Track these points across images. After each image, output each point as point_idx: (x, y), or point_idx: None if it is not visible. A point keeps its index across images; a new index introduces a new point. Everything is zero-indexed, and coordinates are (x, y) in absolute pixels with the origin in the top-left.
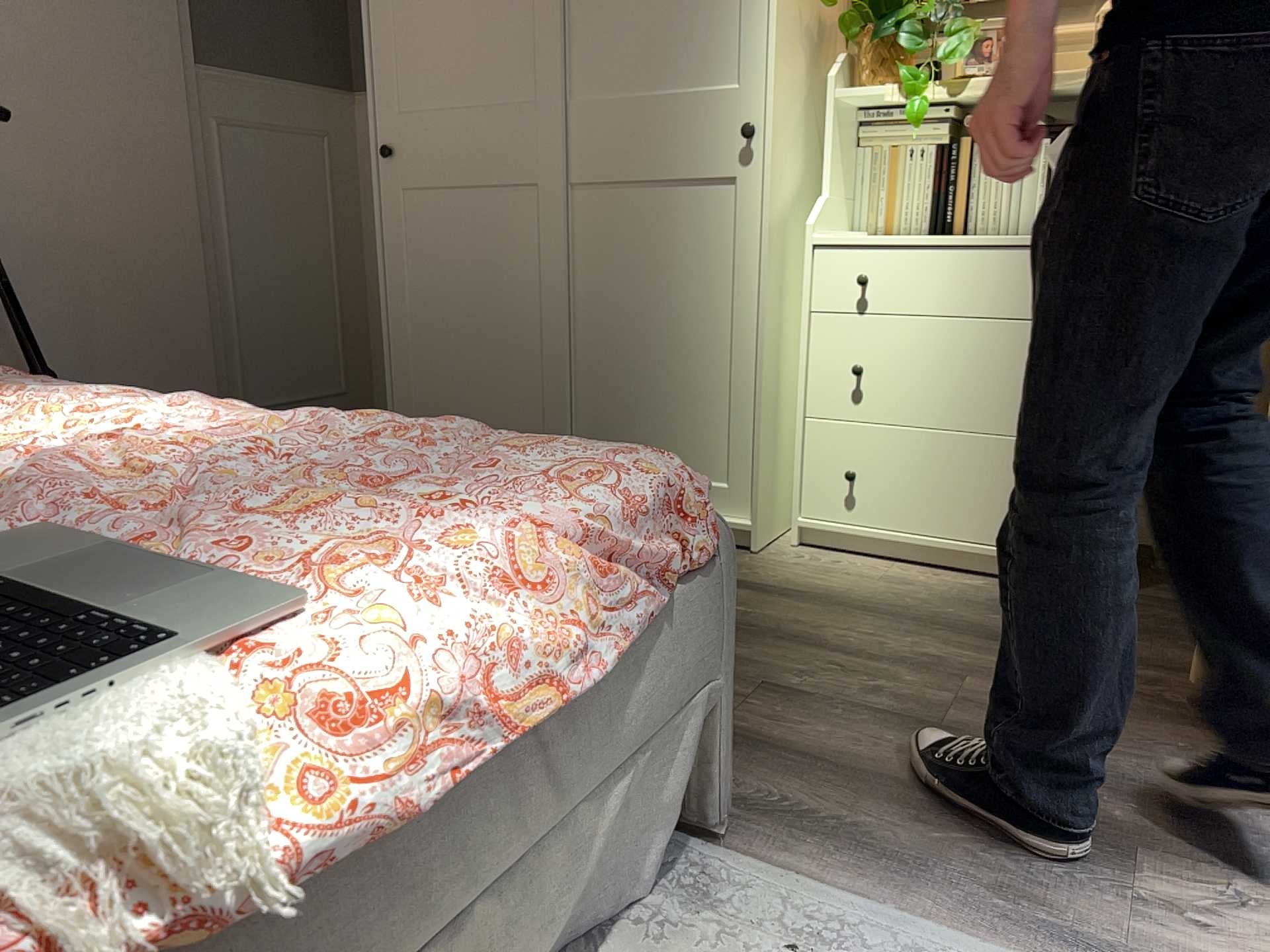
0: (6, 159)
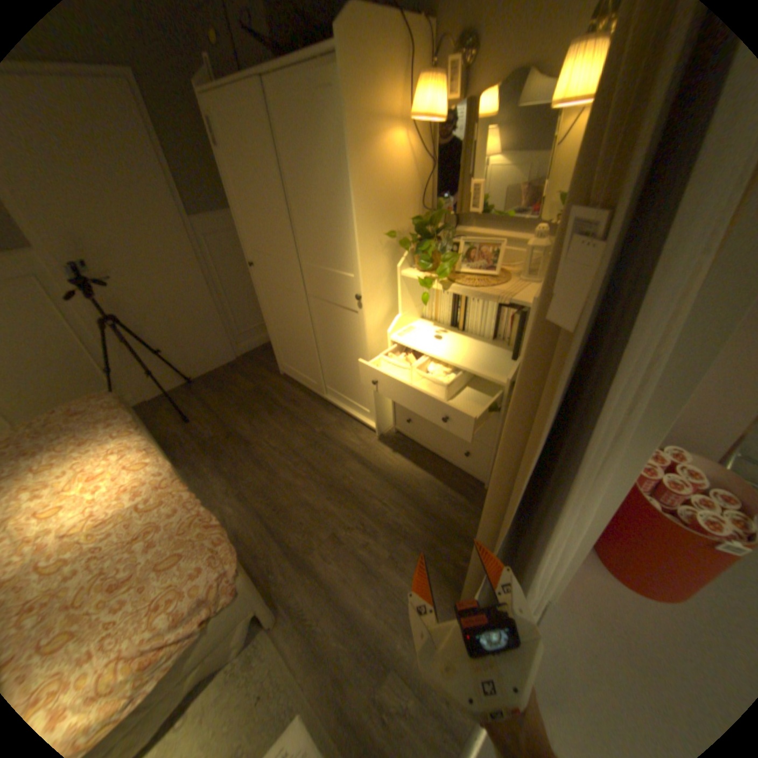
0: (122, 282)
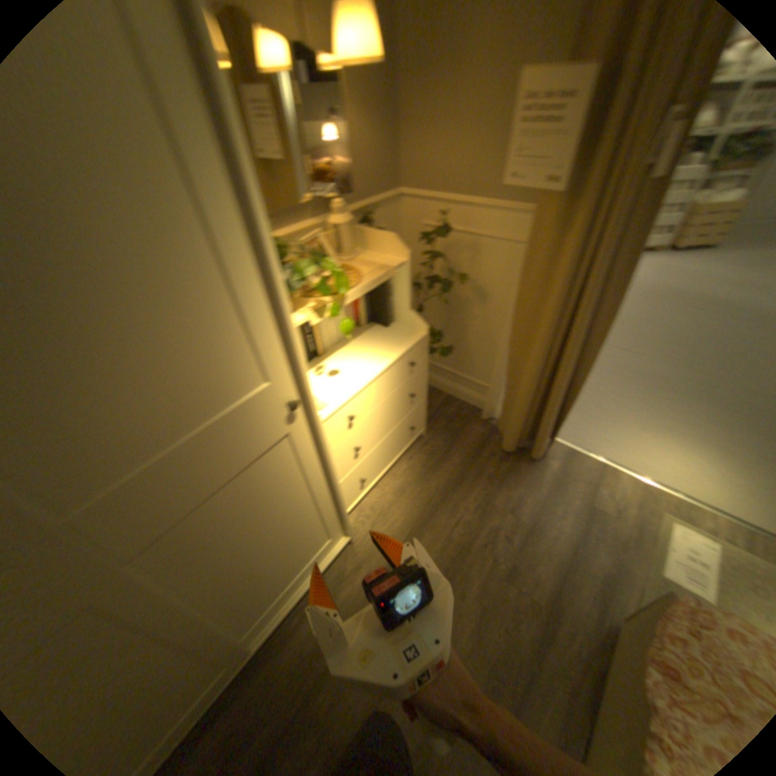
0: None
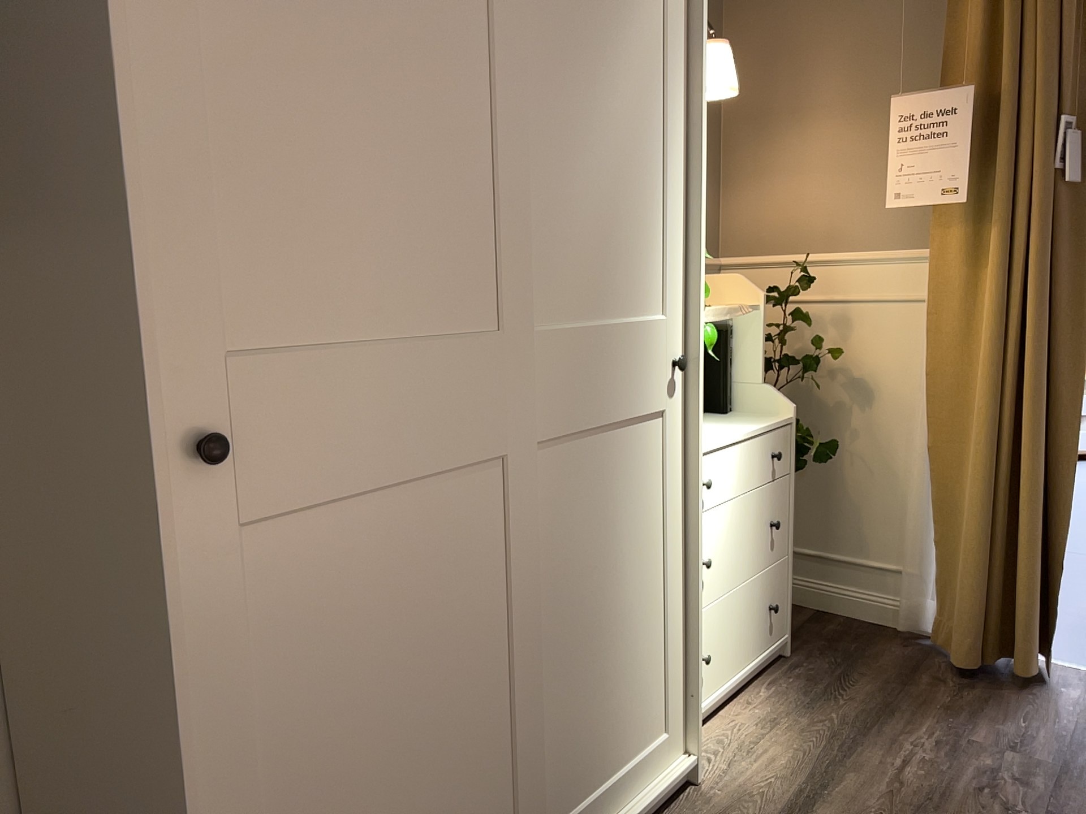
0: None
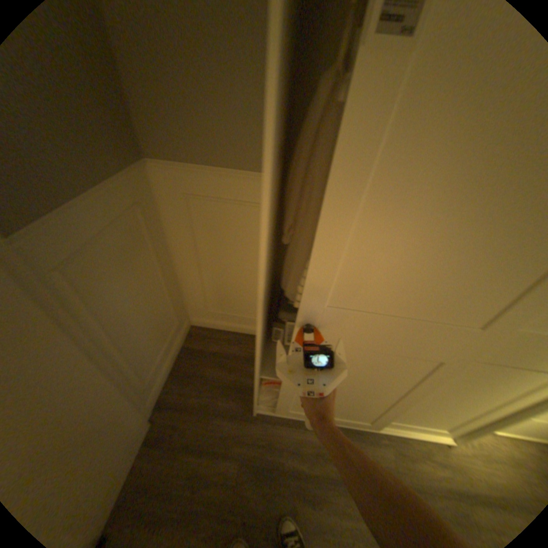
0: None
